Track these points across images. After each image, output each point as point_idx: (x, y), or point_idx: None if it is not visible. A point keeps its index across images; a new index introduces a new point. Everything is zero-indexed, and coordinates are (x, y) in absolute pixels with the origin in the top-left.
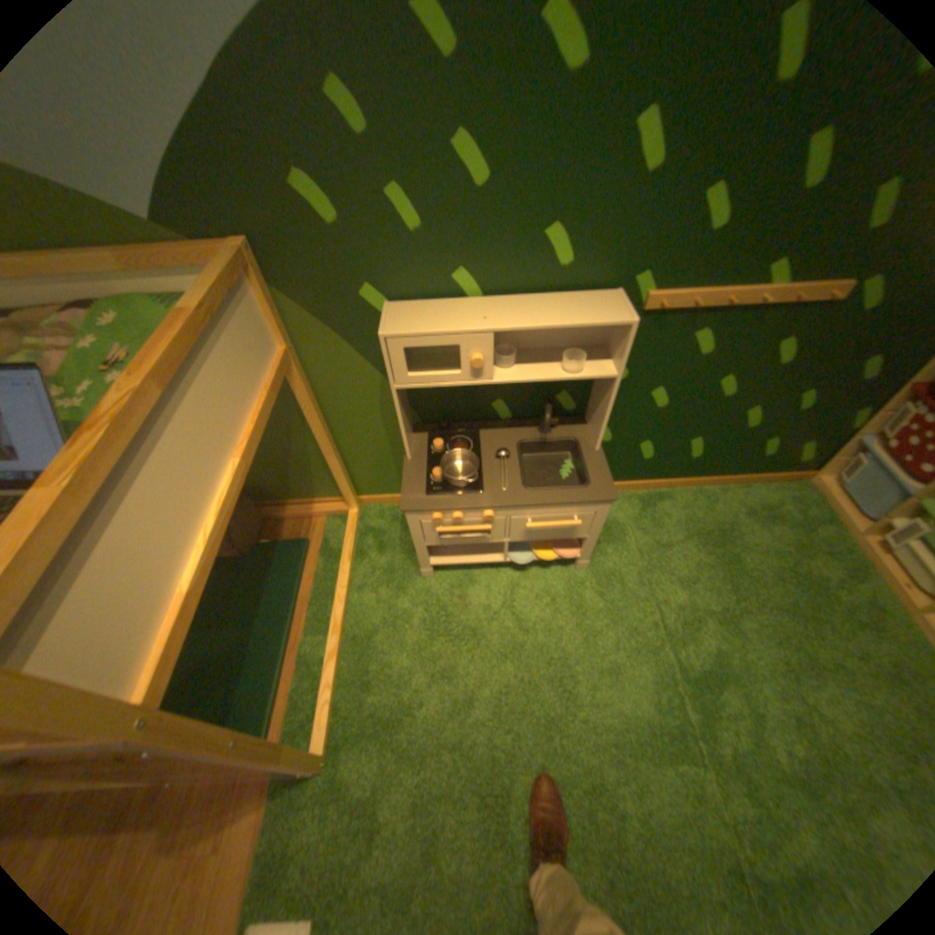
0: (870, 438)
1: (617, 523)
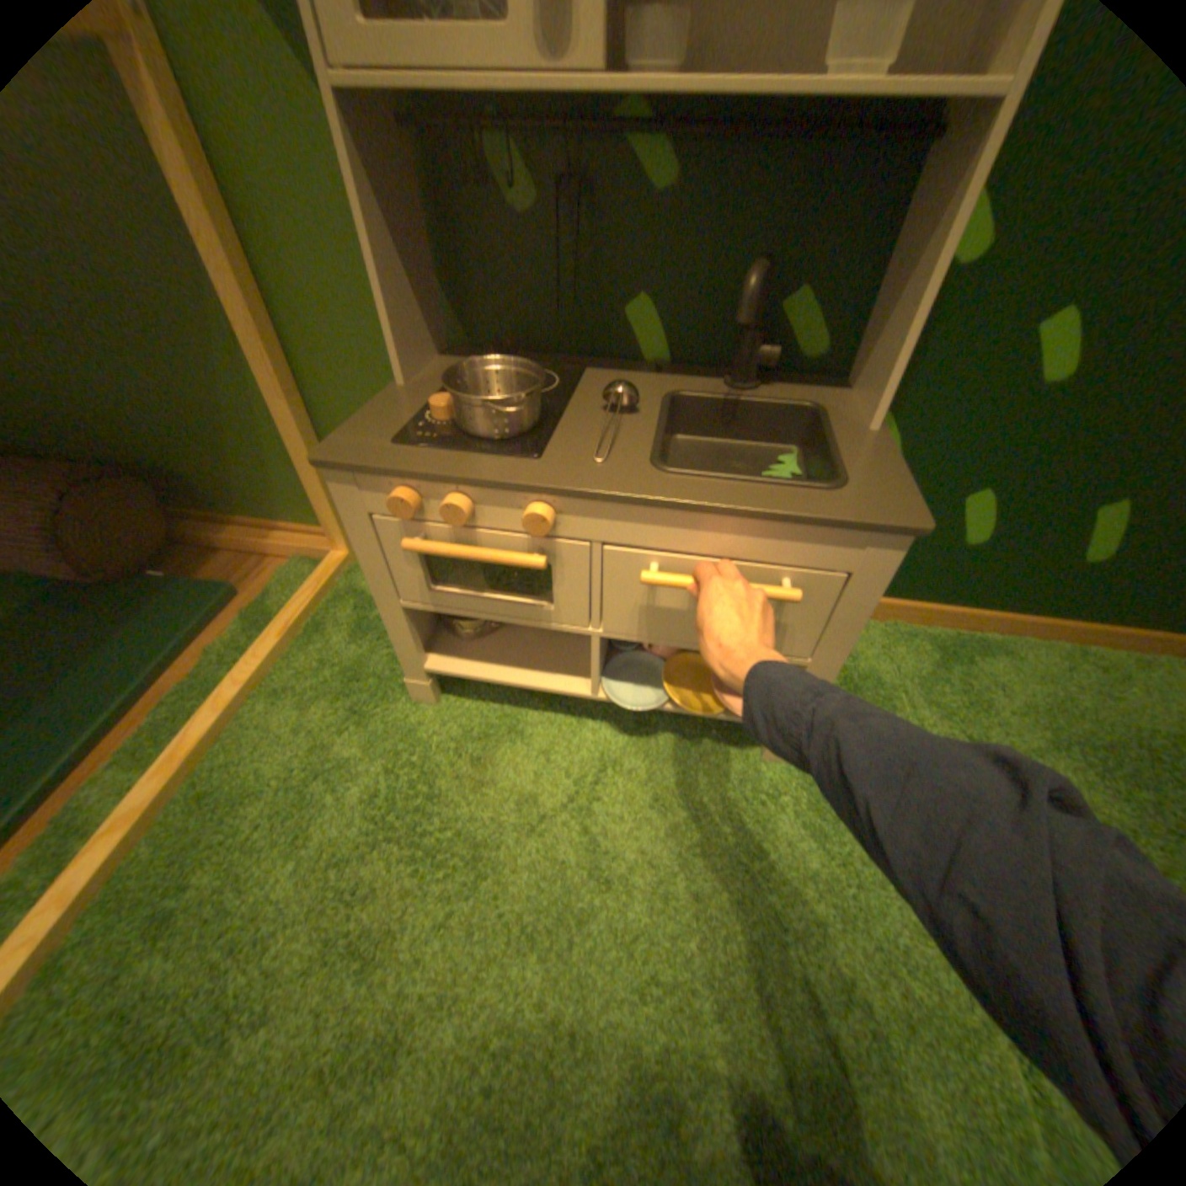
0: None
1: (878, 681)
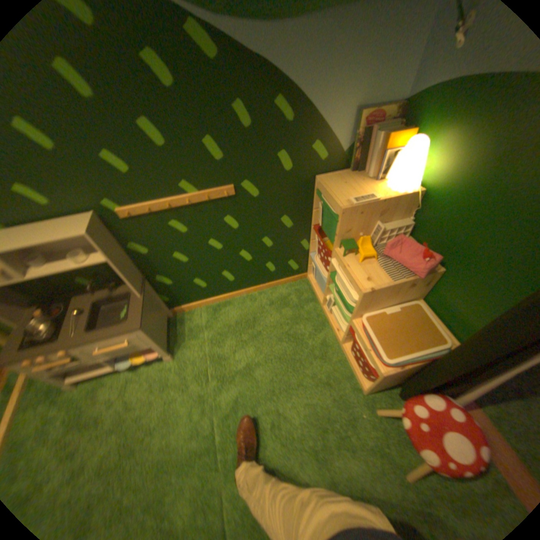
0: (314, 253)
1: (198, 325)
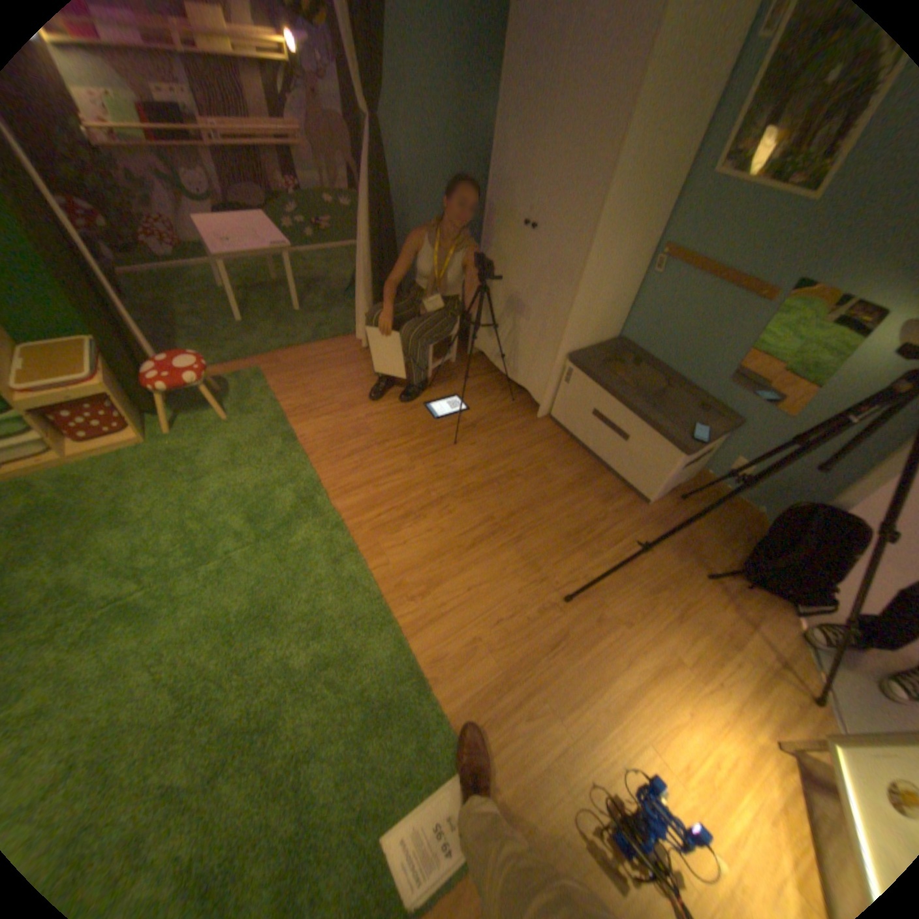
0: None
1: None
